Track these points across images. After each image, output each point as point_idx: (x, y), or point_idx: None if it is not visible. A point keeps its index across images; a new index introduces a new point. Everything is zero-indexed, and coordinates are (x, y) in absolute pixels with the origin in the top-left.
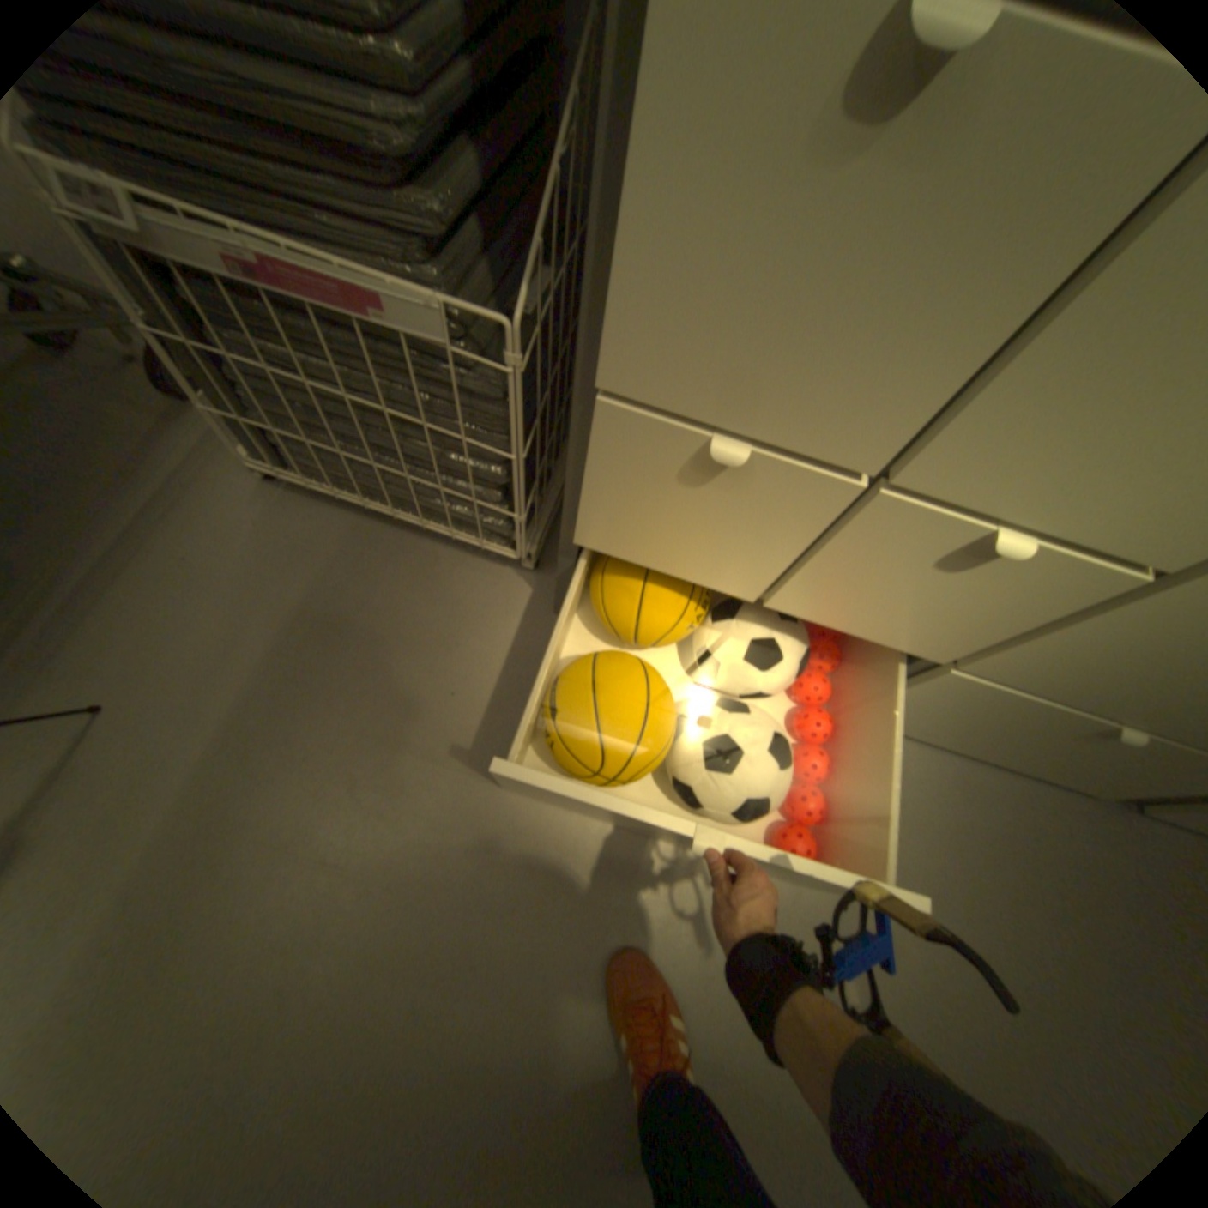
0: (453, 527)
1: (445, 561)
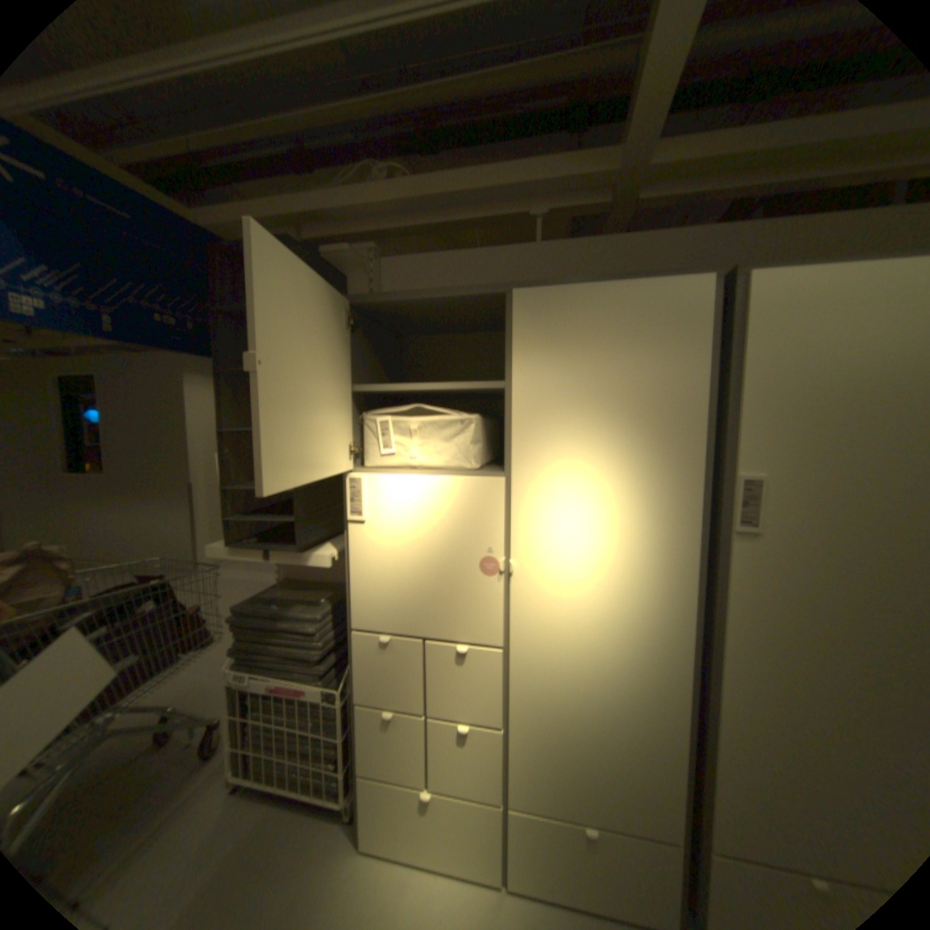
0: (311, 798)
1: (304, 827)
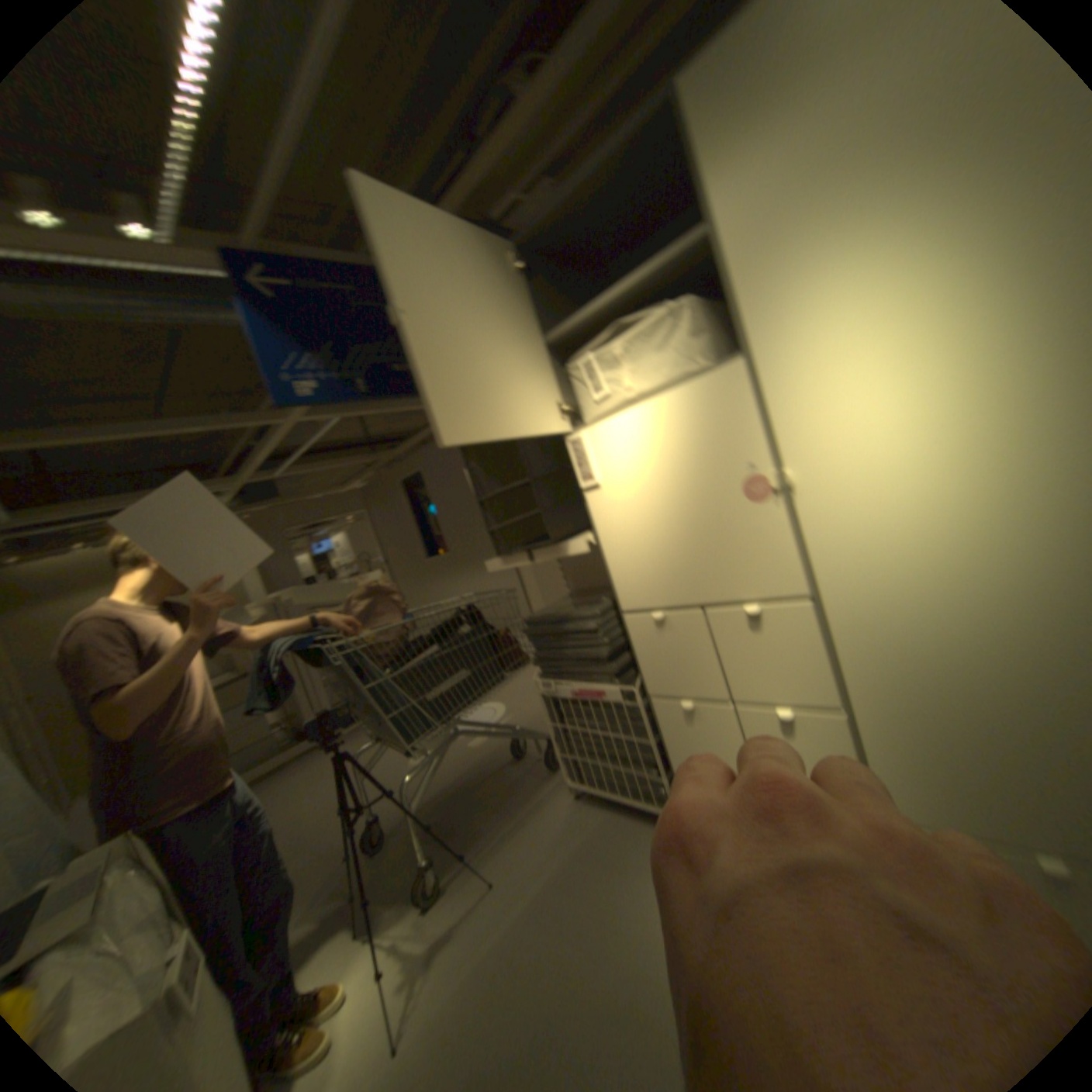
0: (645, 804)
1: (645, 832)
